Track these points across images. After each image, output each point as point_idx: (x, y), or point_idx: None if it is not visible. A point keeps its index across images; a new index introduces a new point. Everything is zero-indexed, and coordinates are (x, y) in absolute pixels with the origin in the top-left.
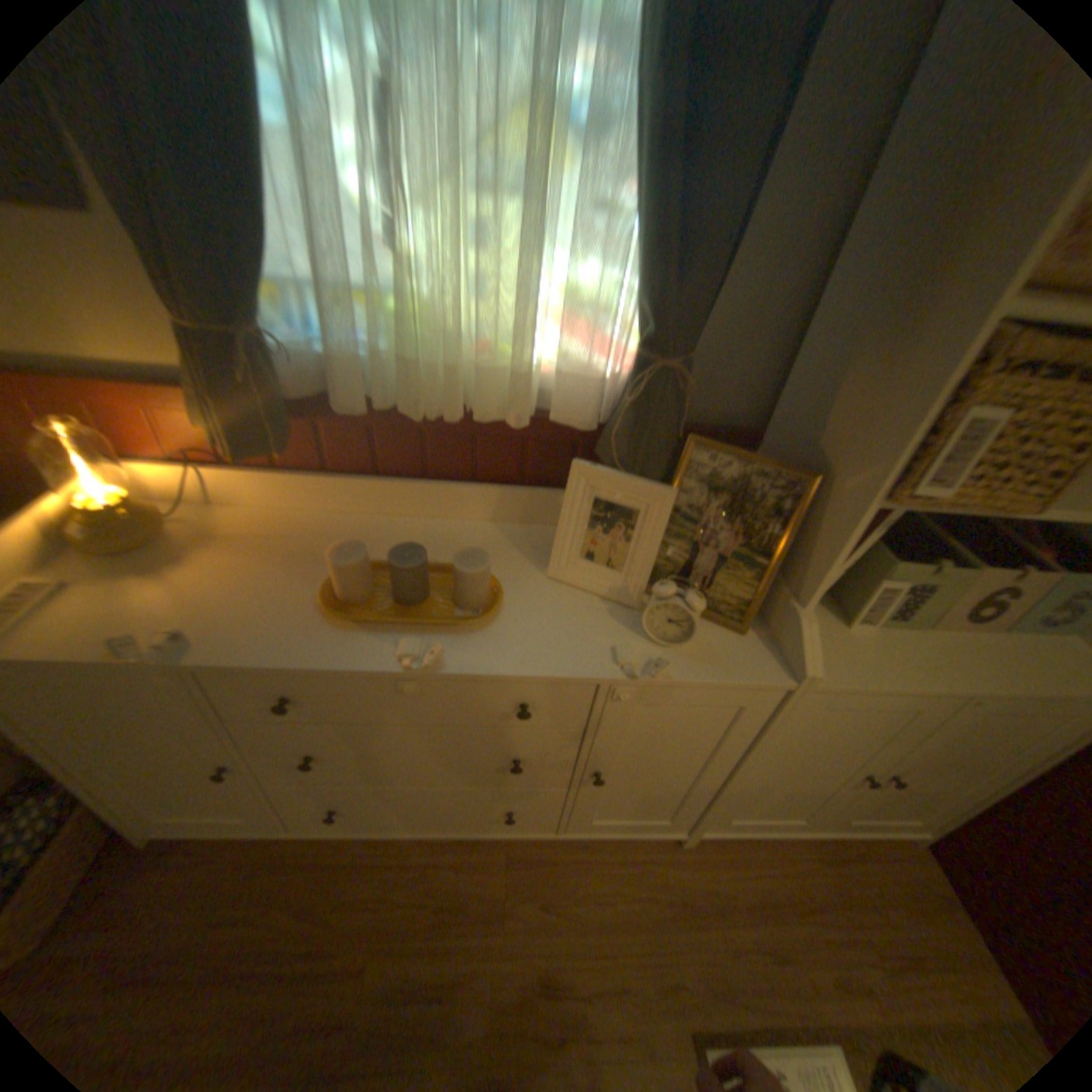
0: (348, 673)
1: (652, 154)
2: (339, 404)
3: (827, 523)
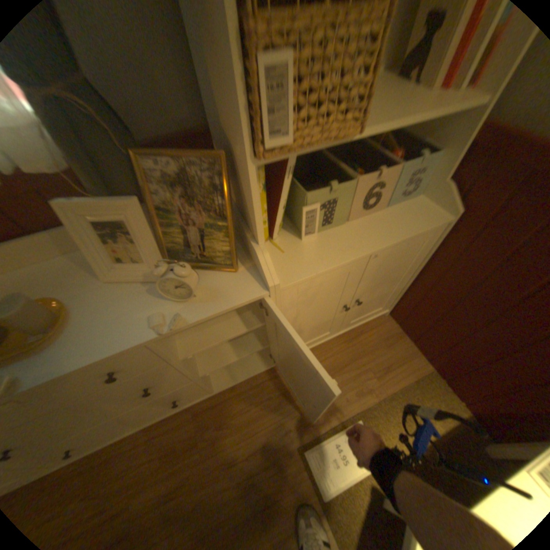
0: None
1: None
2: None
3: (244, 185)
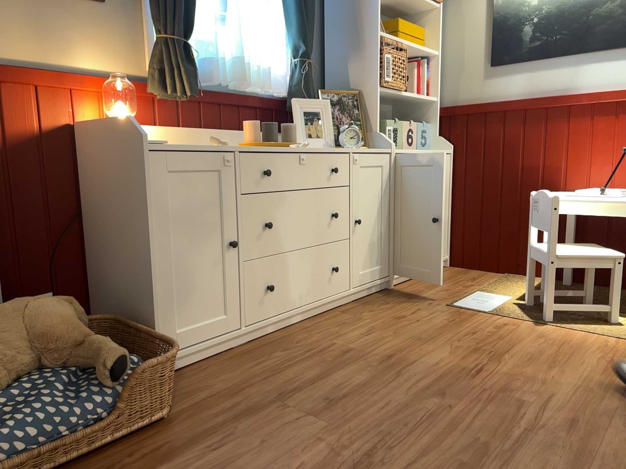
0: (284, 152)
1: (296, 3)
2: (210, 79)
3: (367, 105)
